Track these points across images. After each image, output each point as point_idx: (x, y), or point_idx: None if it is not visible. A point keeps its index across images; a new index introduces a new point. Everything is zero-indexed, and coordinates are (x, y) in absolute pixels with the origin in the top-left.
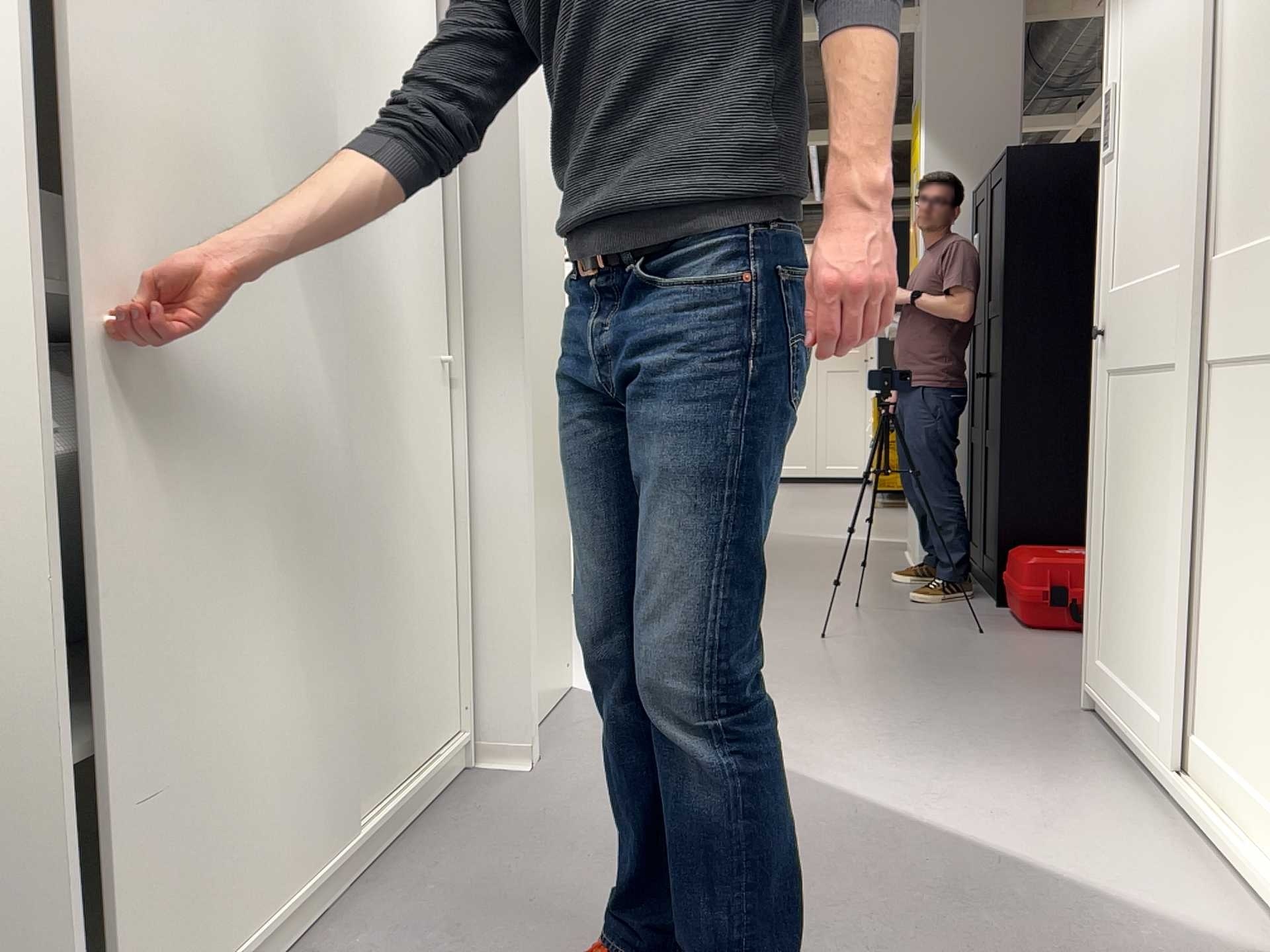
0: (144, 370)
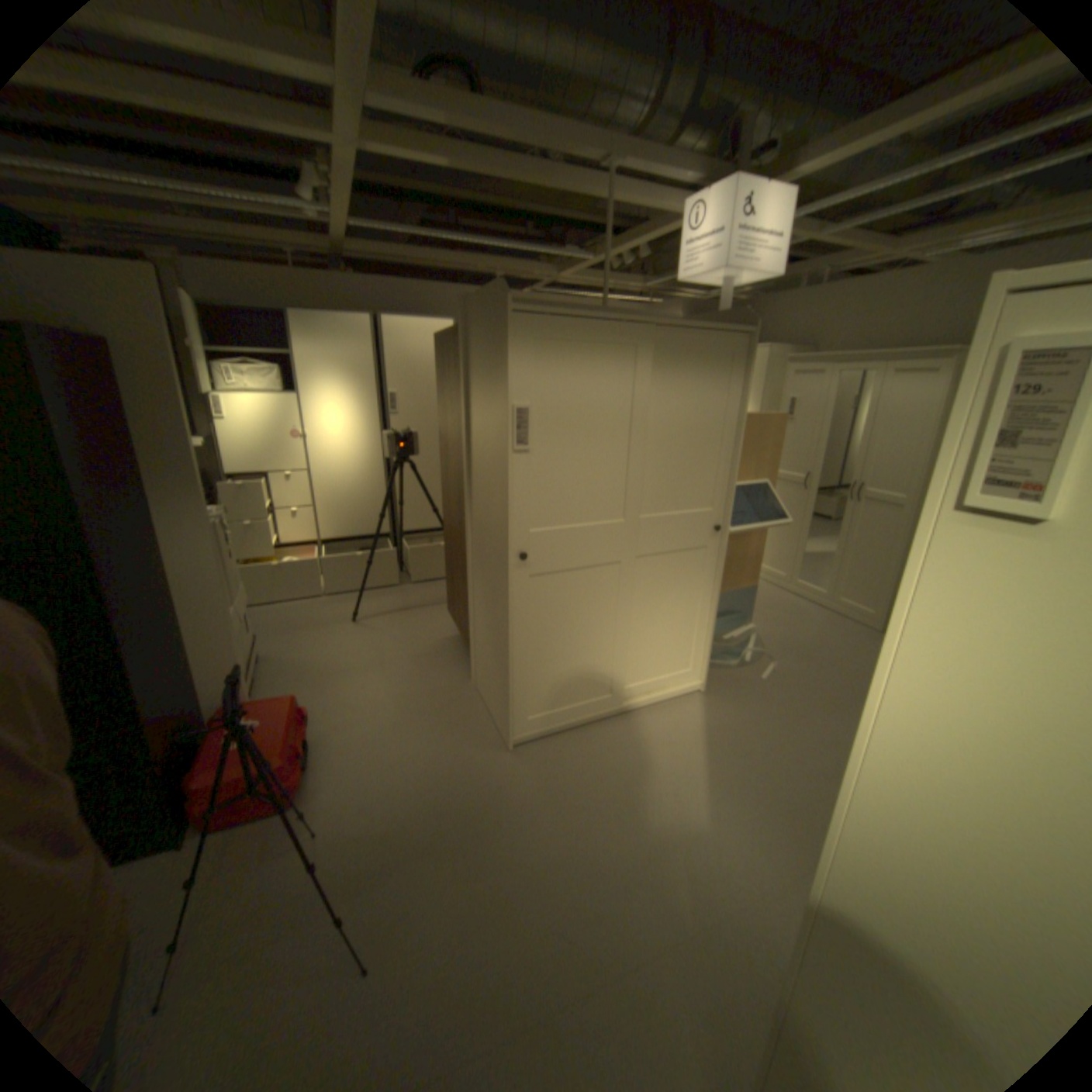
0: None
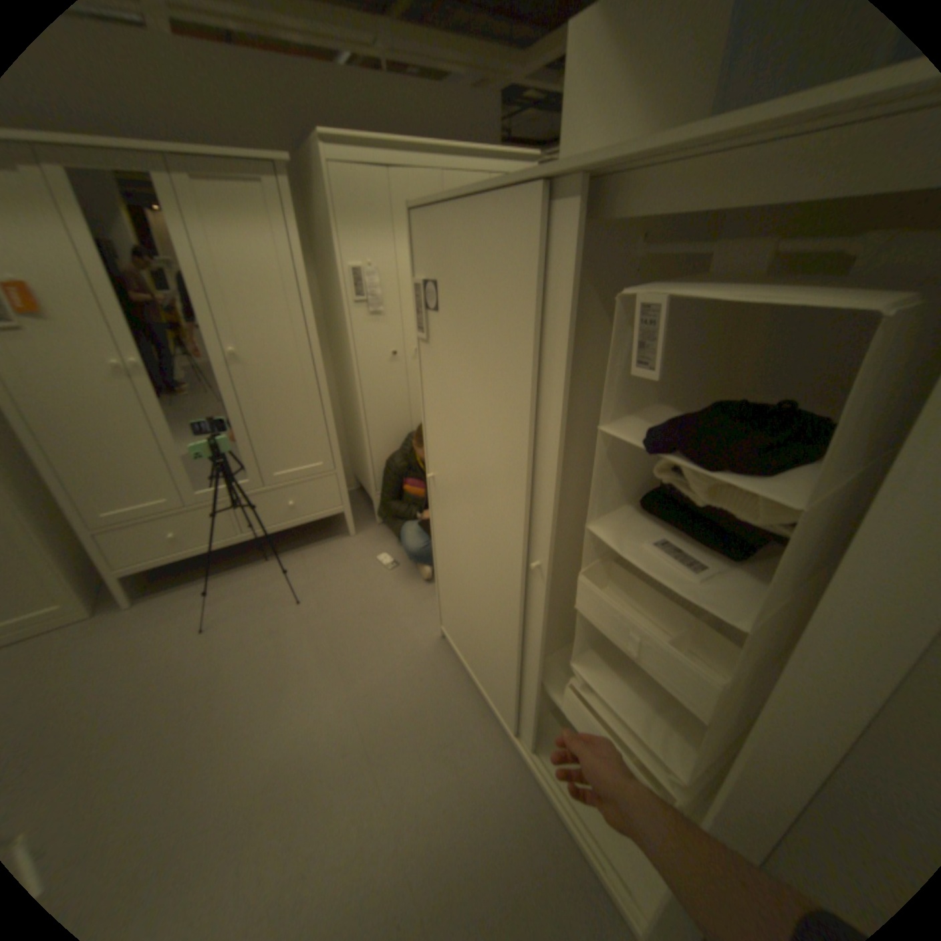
0: (429, 485)
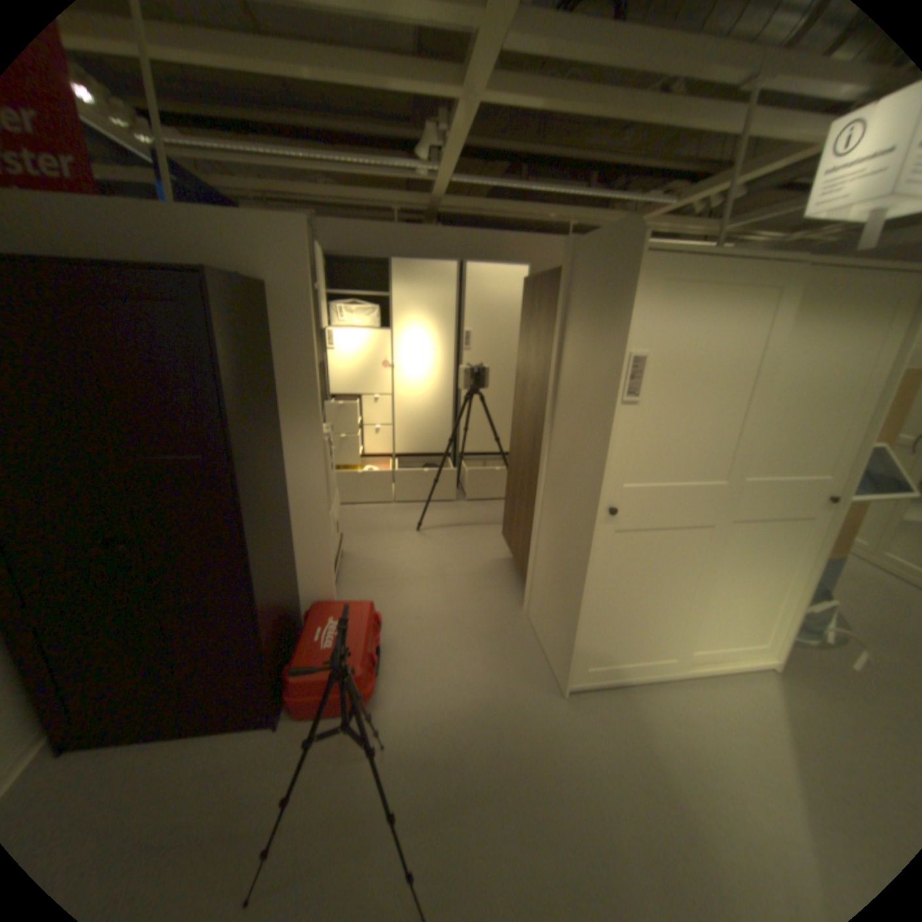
0: None
